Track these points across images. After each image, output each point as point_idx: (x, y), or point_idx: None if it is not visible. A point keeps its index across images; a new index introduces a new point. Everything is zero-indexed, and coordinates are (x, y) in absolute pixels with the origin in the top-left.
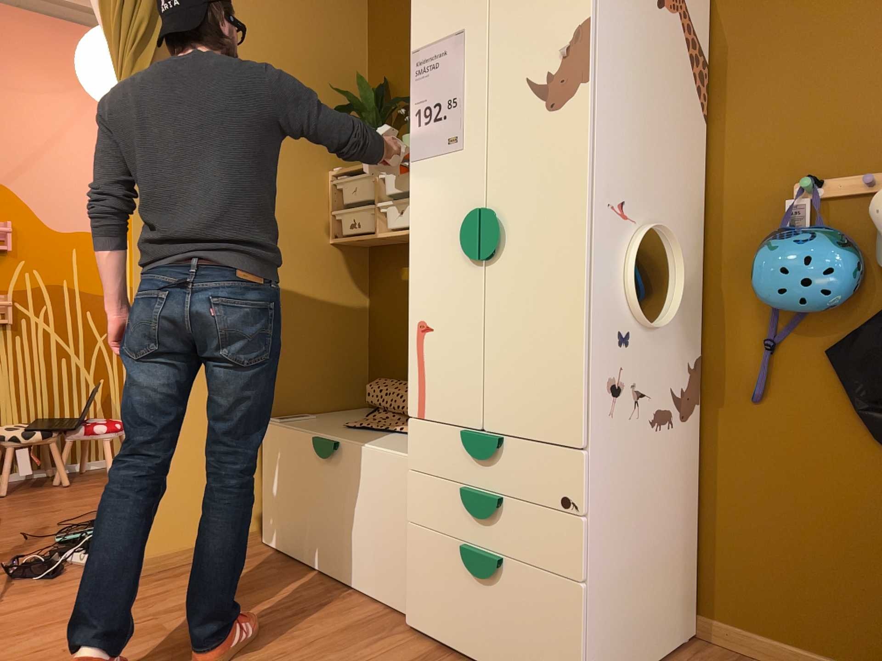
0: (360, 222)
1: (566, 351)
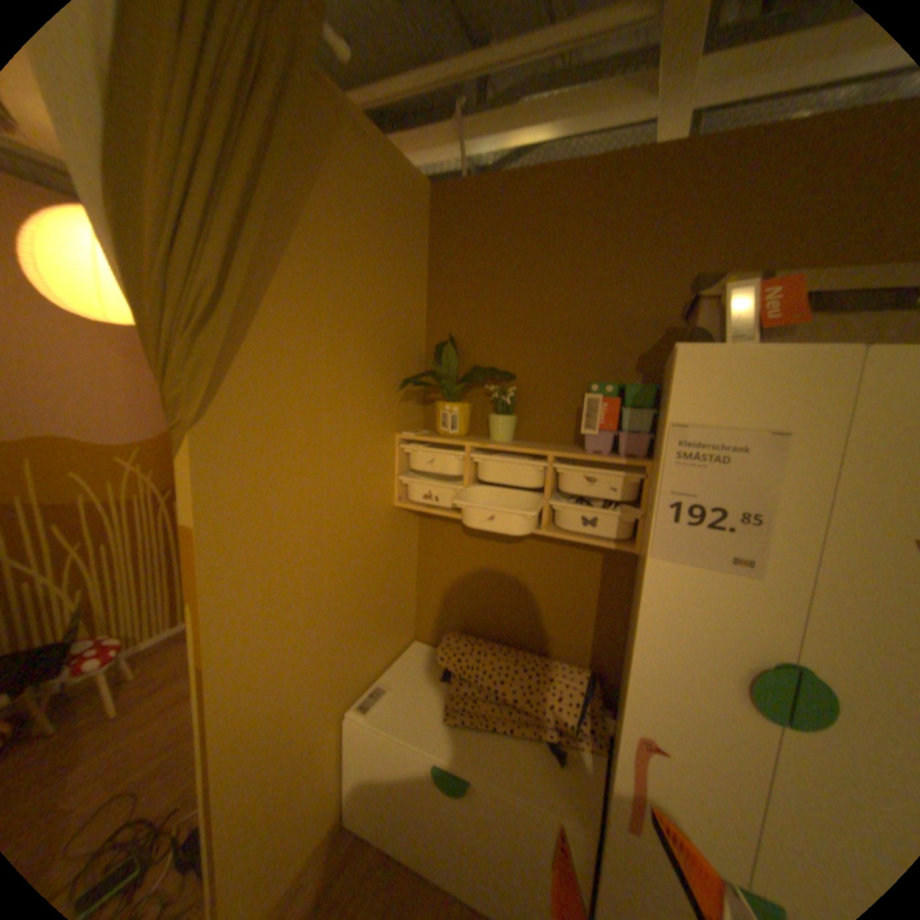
0: (439, 496)
1: None
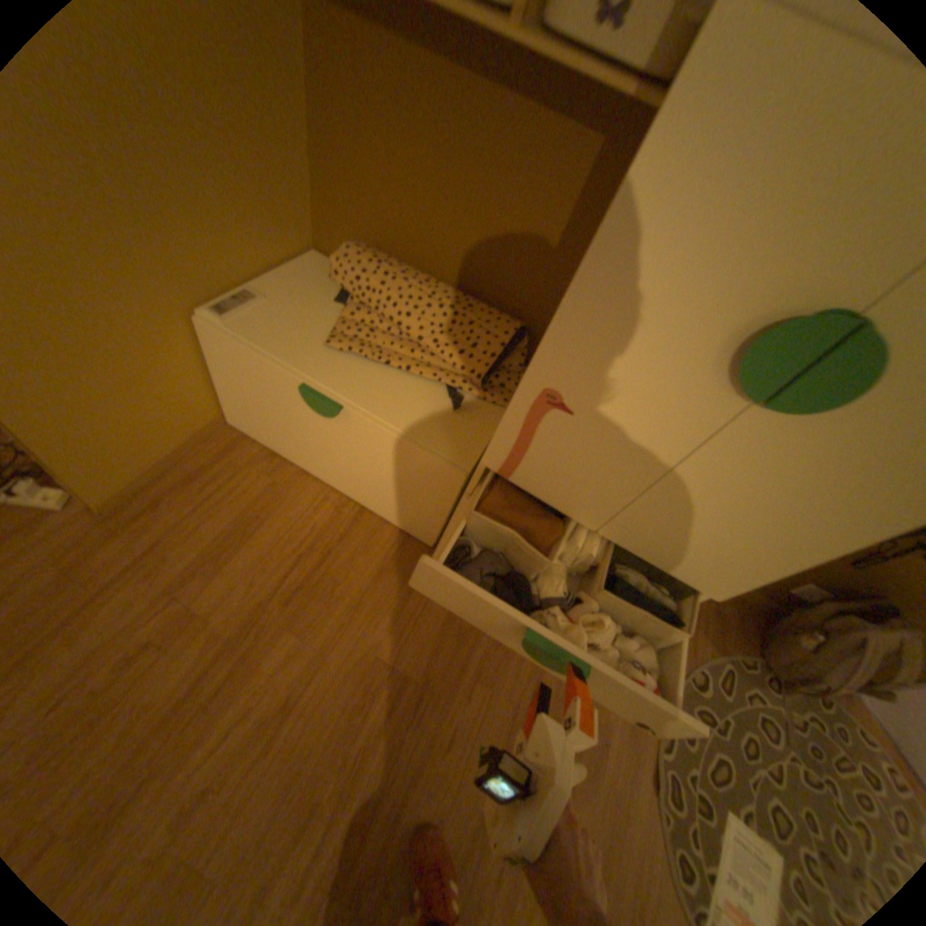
0: None
1: (786, 553)
